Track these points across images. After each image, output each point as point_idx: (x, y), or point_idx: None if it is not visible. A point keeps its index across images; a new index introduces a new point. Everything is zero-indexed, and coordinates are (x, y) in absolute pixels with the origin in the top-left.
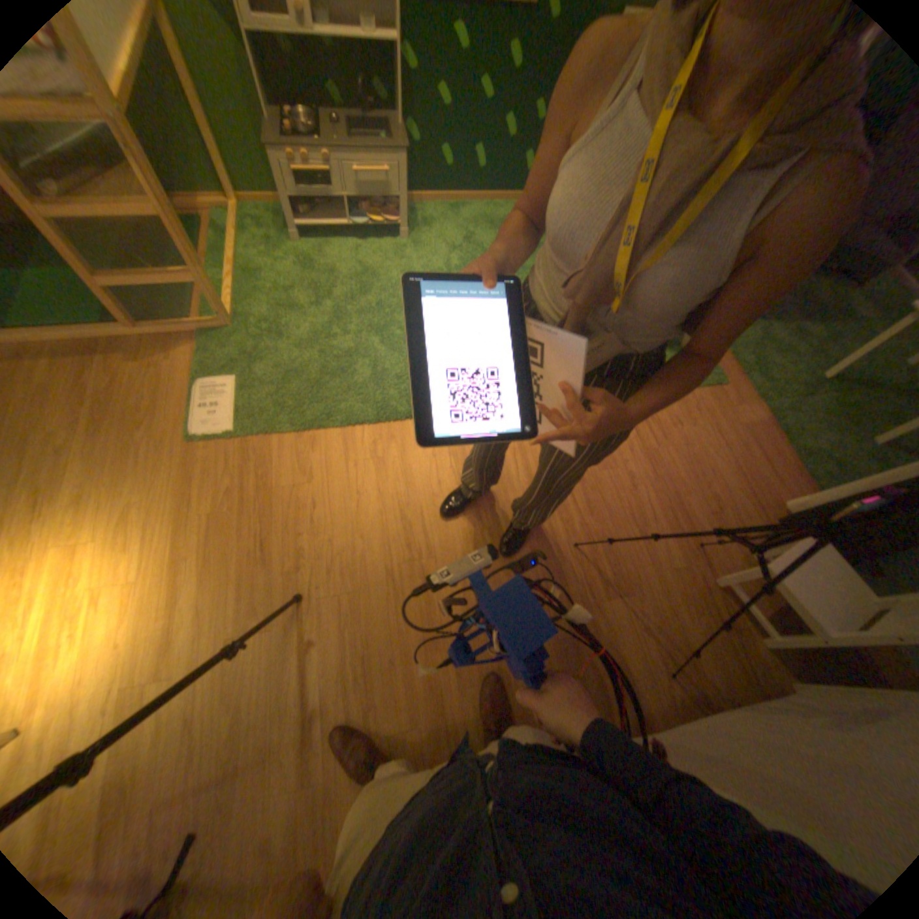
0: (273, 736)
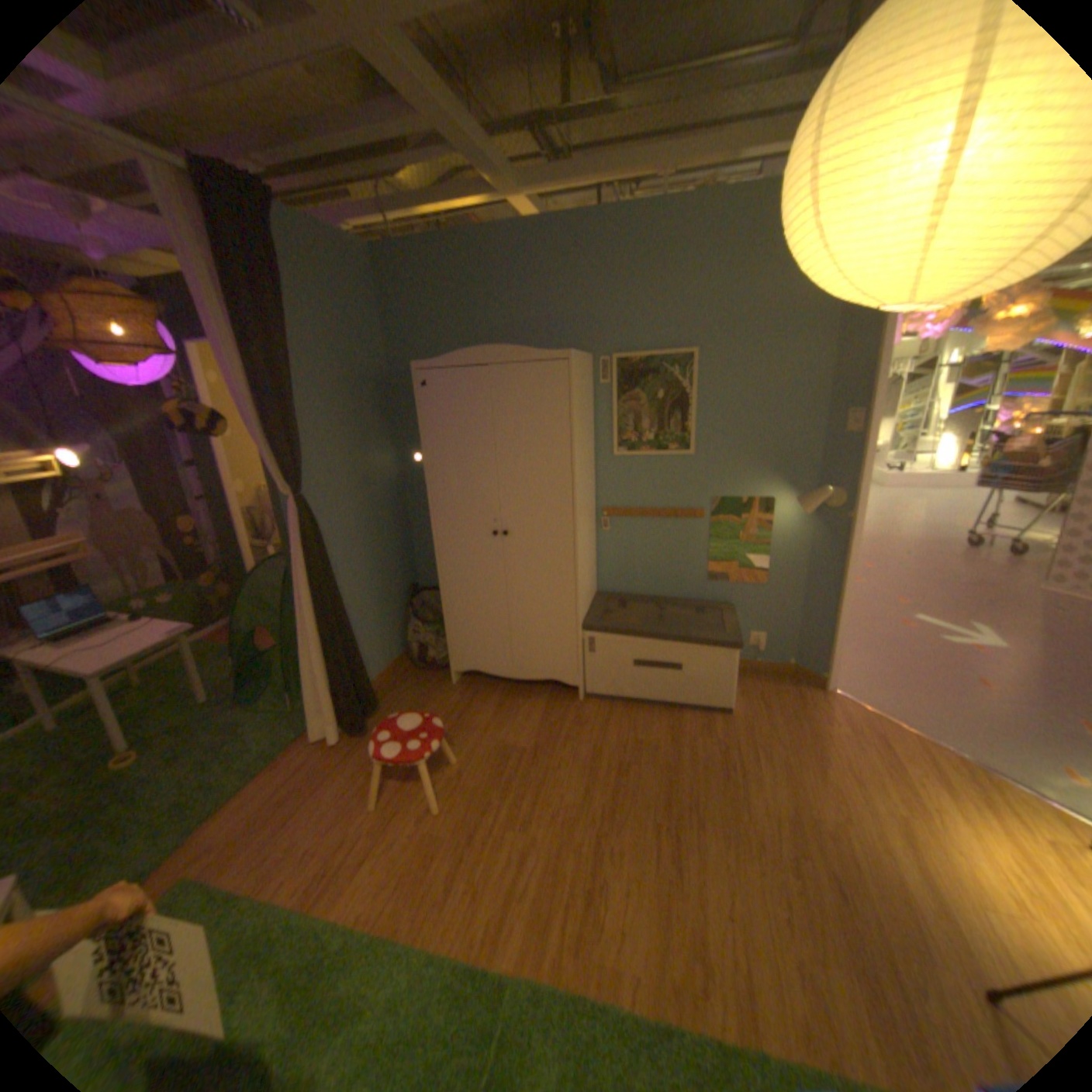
0: (788, 760)
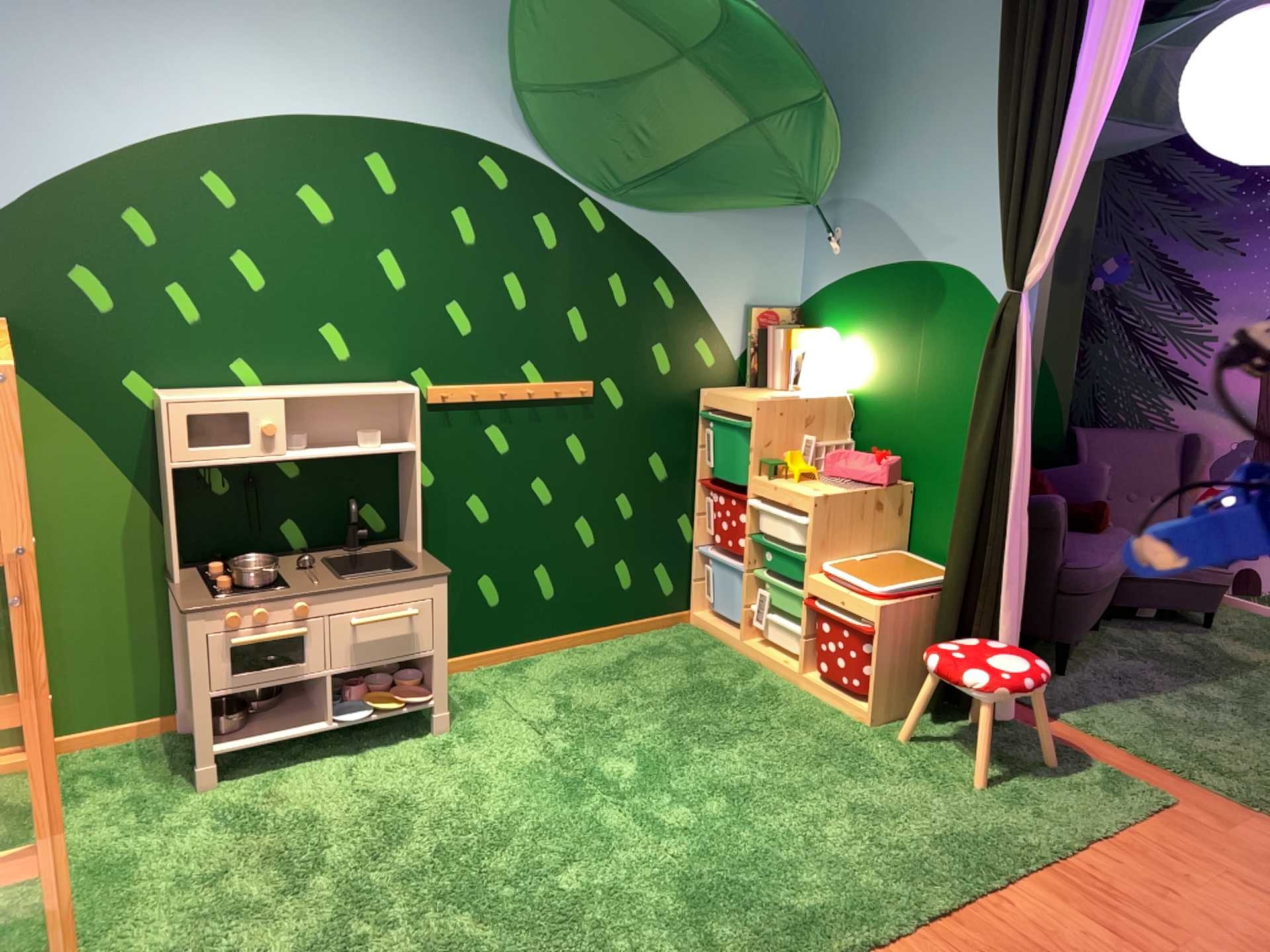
0: None
